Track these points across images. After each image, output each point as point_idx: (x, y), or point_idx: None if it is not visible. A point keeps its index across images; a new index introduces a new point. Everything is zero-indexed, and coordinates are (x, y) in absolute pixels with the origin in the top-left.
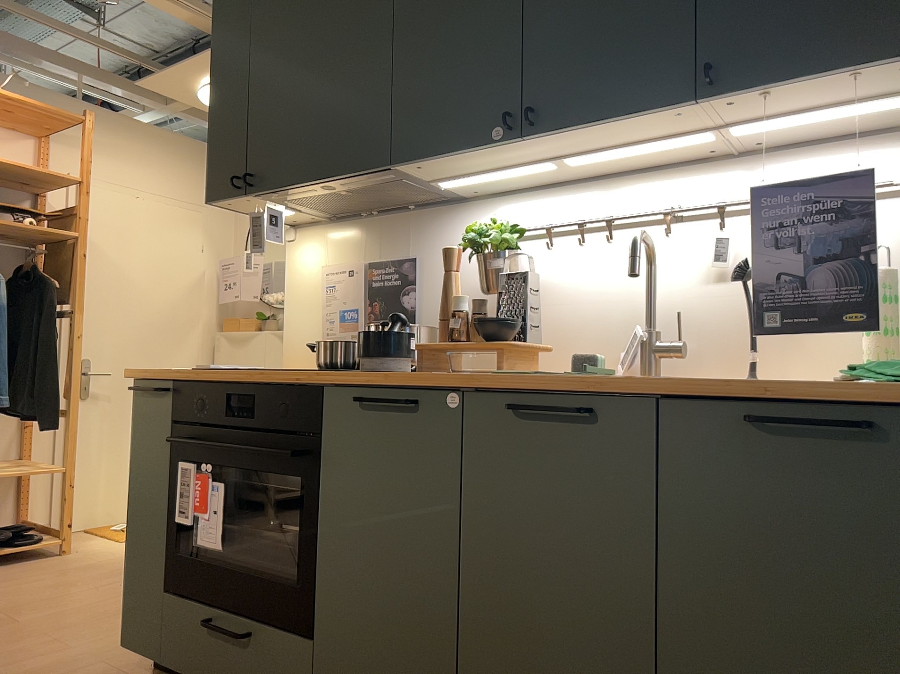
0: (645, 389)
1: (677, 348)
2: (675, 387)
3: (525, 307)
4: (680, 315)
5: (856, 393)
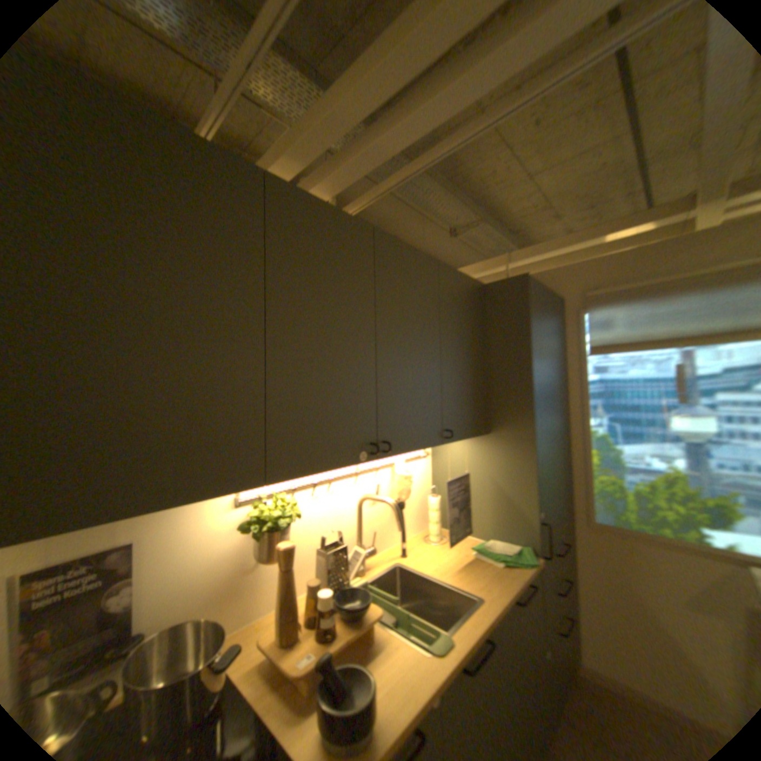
0: (503, 615)
1: (375, 552)
2: (510, 608)
3: (341, 572)
4: (377, 533)
5: (534, 579)
